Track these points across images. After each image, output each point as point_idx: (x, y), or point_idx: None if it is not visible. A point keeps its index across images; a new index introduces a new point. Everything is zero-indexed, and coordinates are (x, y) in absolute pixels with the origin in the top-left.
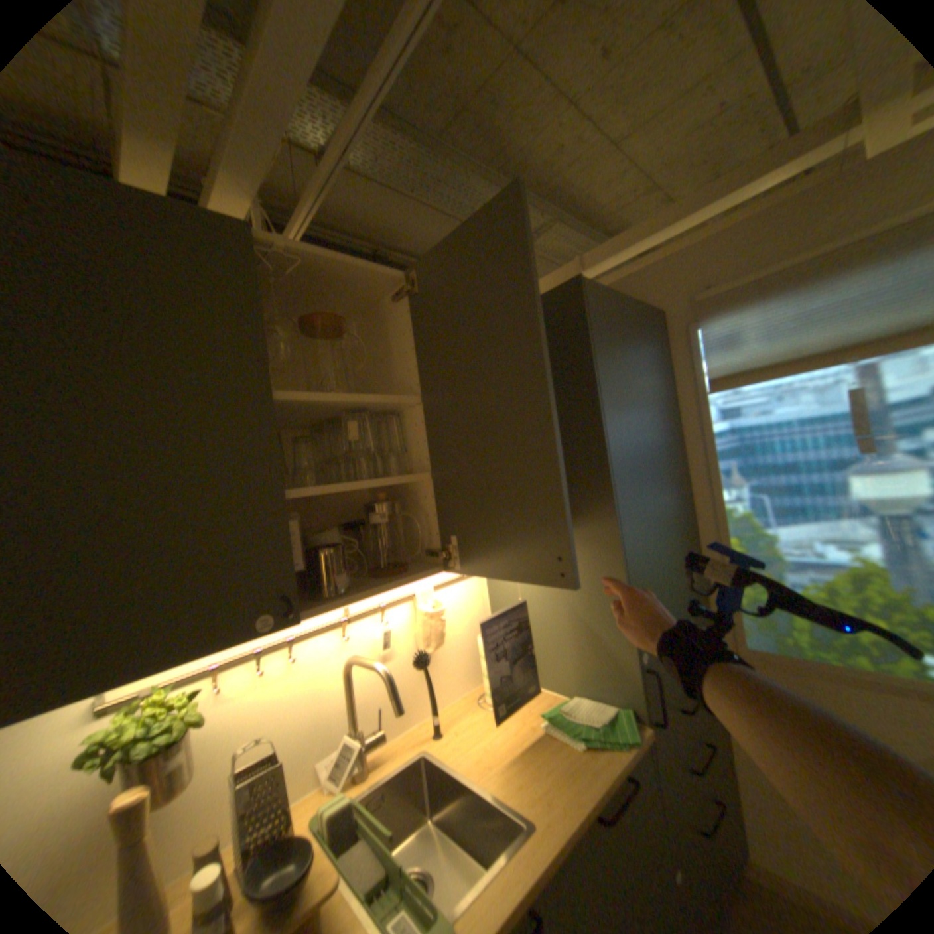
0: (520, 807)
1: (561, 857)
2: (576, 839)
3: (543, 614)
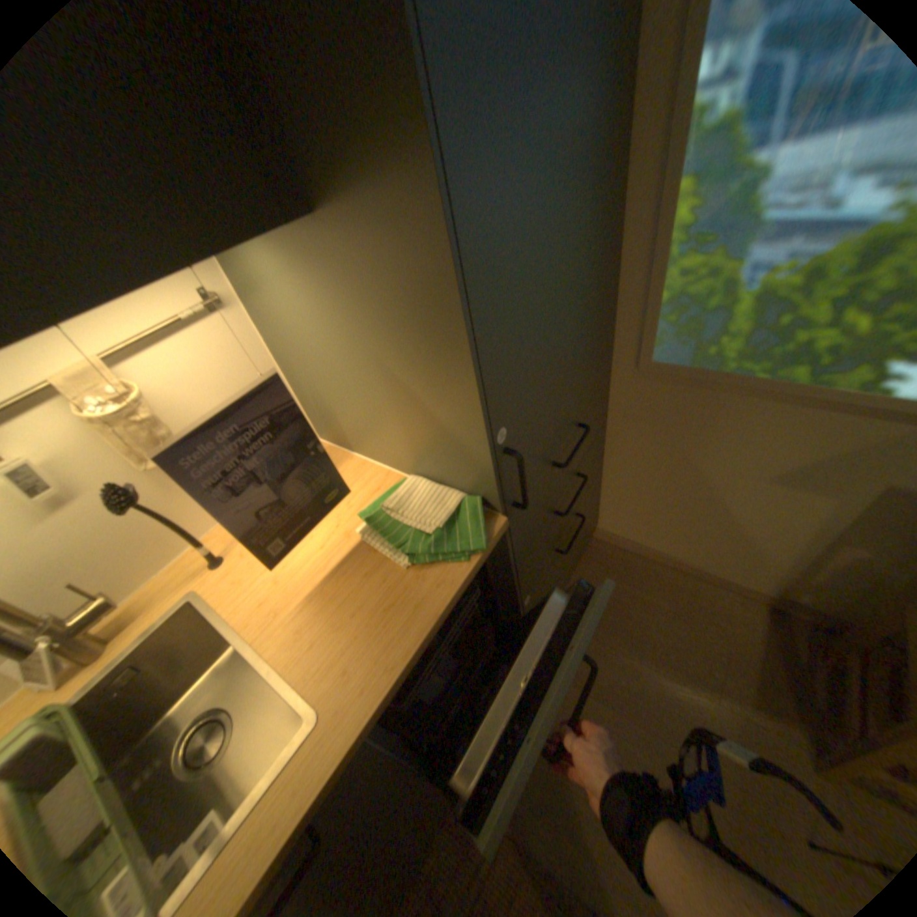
0: (305, 681)
1: (349, 758)
2: (374, 725)
3: (346, 372)
